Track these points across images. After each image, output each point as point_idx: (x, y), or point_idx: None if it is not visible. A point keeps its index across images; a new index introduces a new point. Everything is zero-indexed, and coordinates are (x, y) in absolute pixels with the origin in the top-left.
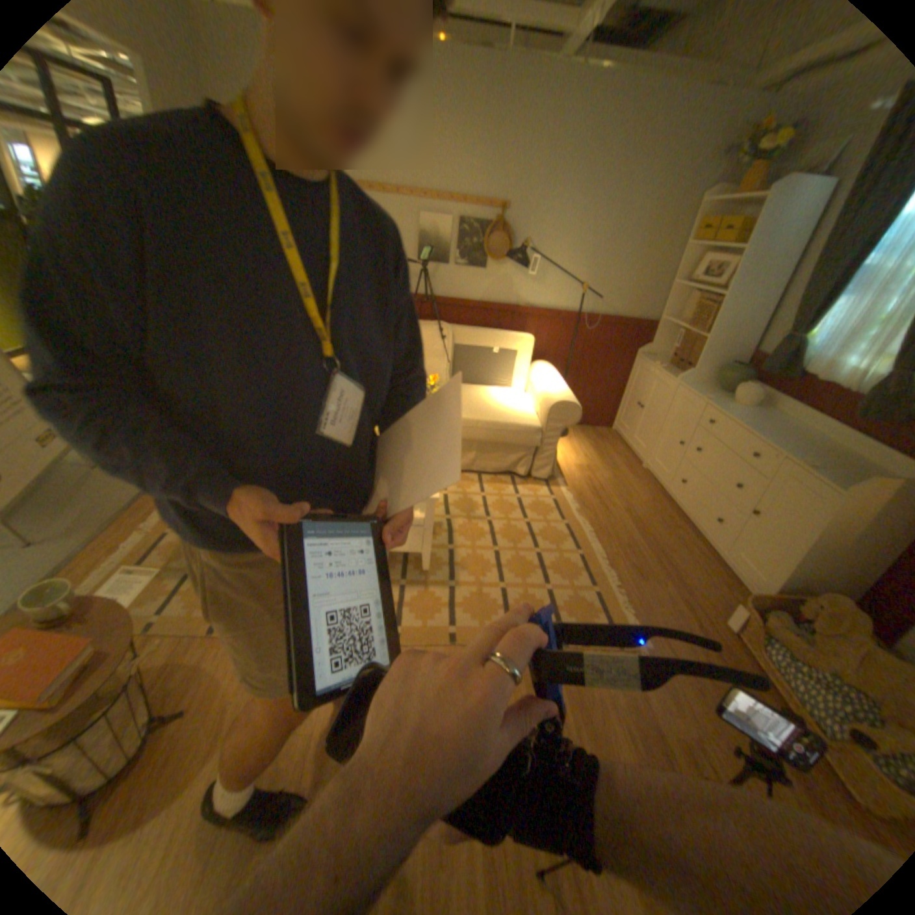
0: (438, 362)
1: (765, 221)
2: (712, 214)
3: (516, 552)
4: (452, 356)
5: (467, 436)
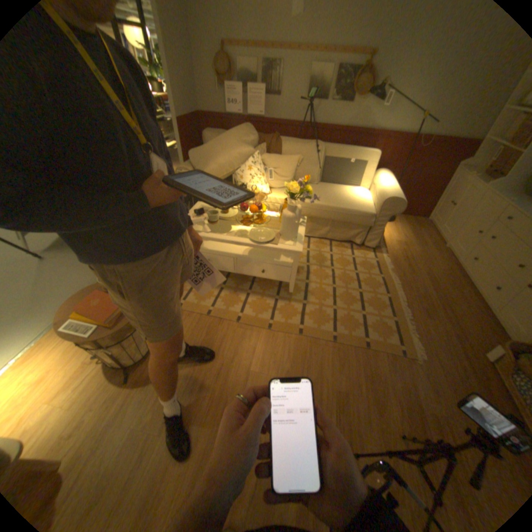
0: (313, 168)
1: None
2: None
3: (347, 290)
4: (323, 164)
5: (325, 216)
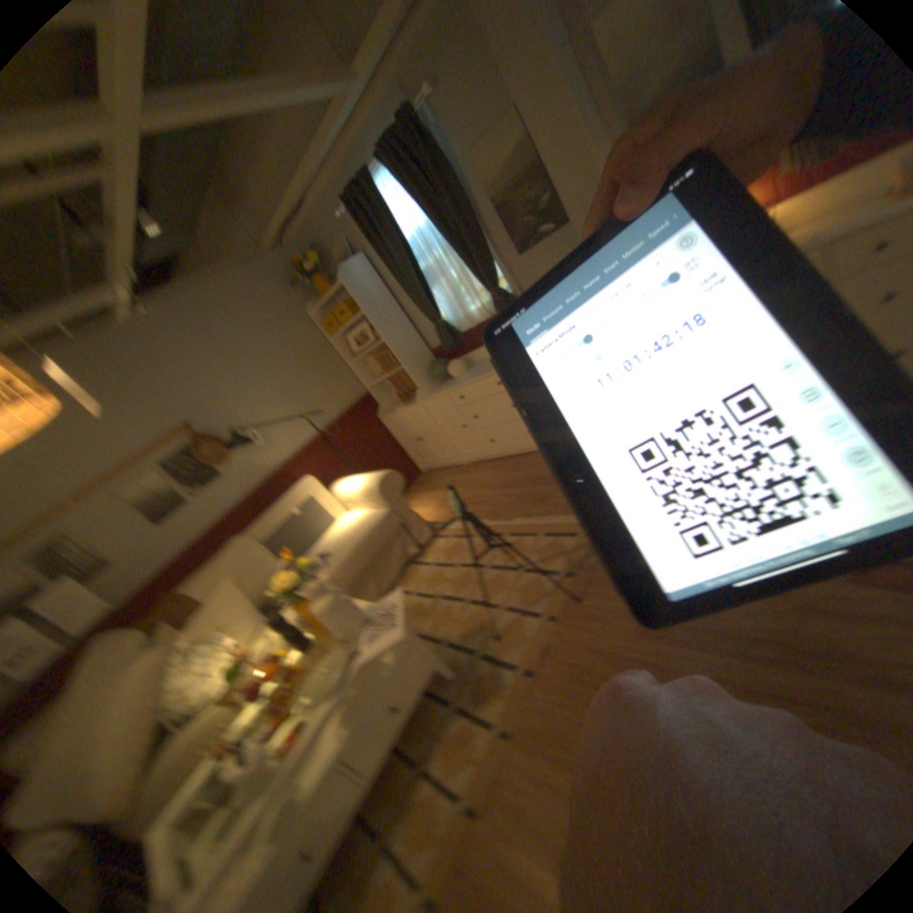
0: (261, 562)
1: (352, 292)
2: (321, 314)
3: (477, 581)
4: (266, 545)
5: (350, 571)
